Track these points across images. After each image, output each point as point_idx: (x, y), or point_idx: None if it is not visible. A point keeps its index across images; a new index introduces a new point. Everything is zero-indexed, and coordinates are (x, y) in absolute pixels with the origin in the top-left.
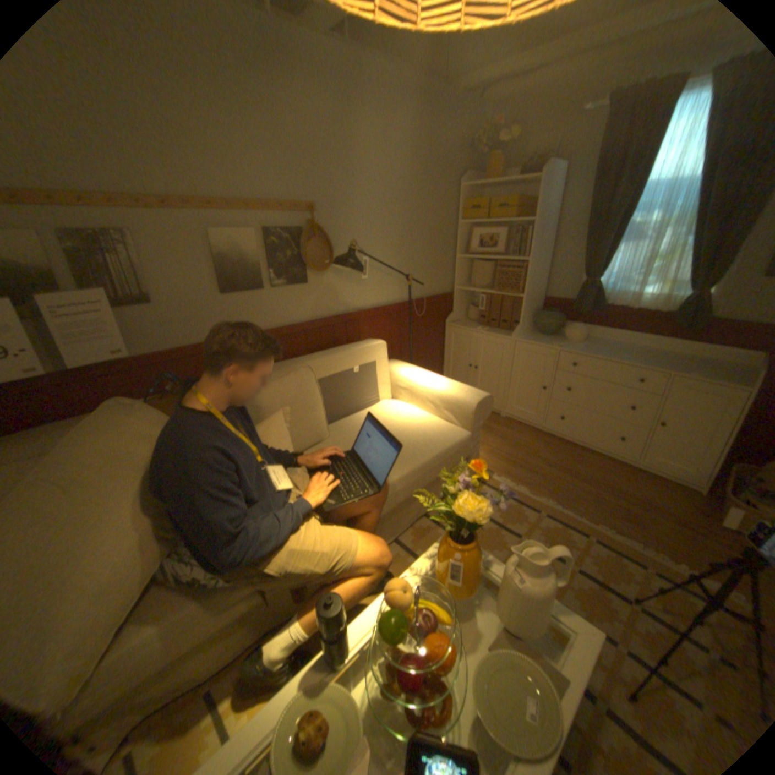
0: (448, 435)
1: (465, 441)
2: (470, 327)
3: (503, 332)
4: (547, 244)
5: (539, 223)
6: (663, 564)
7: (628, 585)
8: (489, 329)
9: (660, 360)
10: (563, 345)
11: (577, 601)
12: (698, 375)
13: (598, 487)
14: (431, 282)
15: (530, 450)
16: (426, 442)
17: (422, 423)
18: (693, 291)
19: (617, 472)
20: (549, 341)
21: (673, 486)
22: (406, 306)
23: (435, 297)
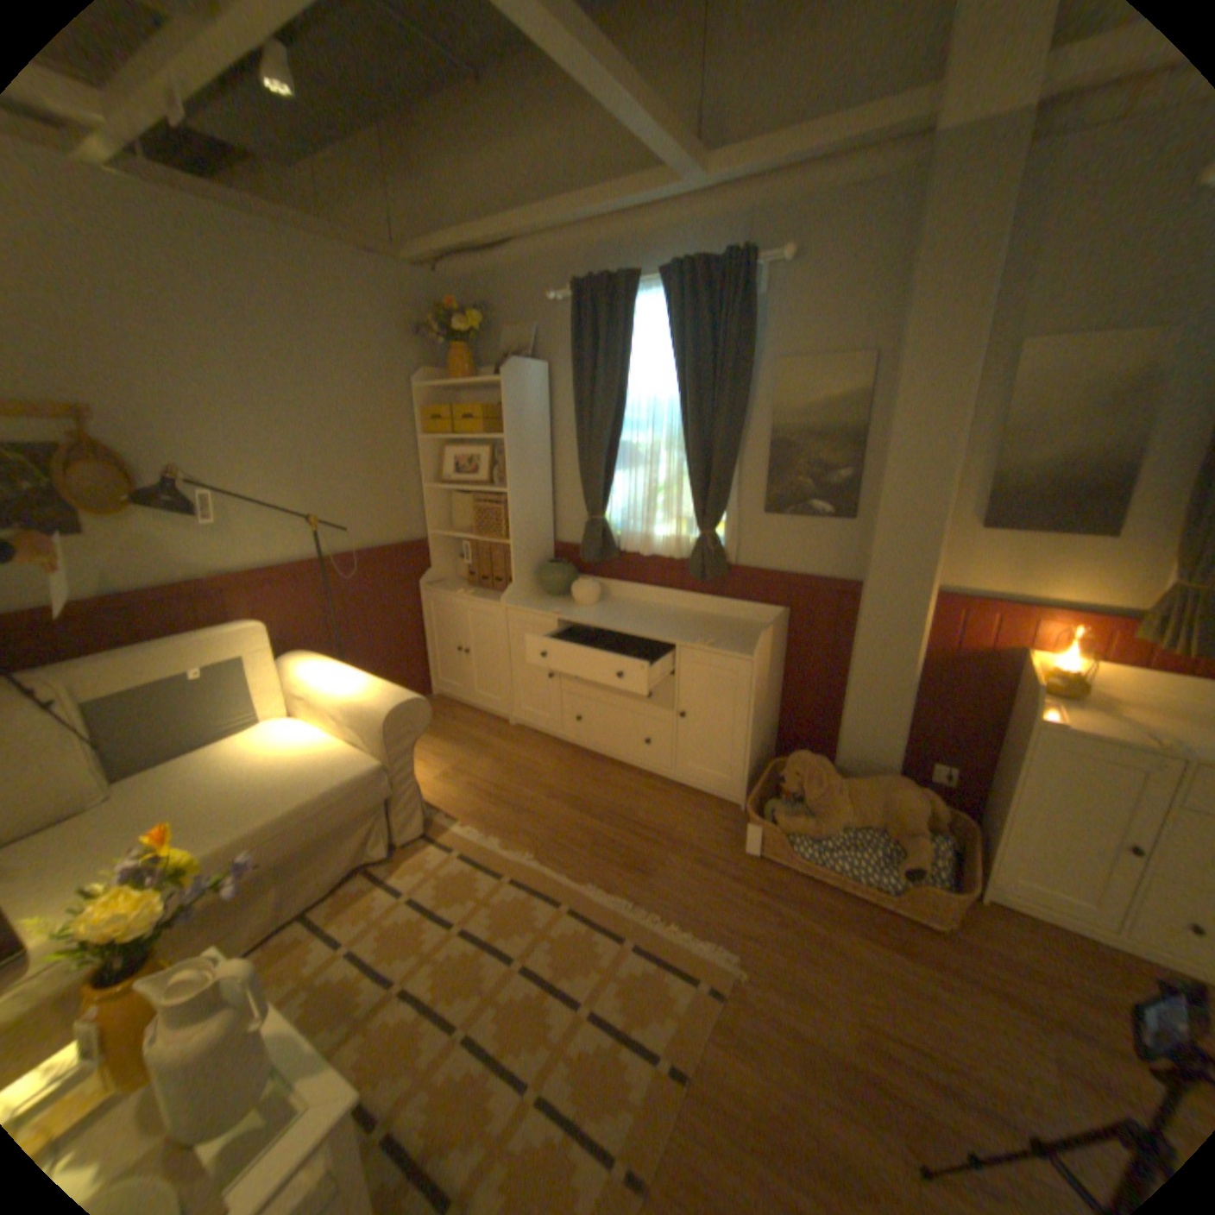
0: (336, 770)
1: (364, 776)
2: (454, 589)
3: (499, 594)
4: (539, 470)
5: (513, 441)
6: (649, 929)
7: (585, 977)
8: (481, 590)
9: (675, 625)
10: (561, 610)
11: (493, 1024)
12: (702, 643)
13: (607, 820)
14: (380, 524)
15: (532, 774)
16: (286, 787)
17: (303, 755)
18: (700, 531)
19: (643, 792)
20: (550, 606)
21: (711, 801)
22: (328, 562)
23: (392, 545)
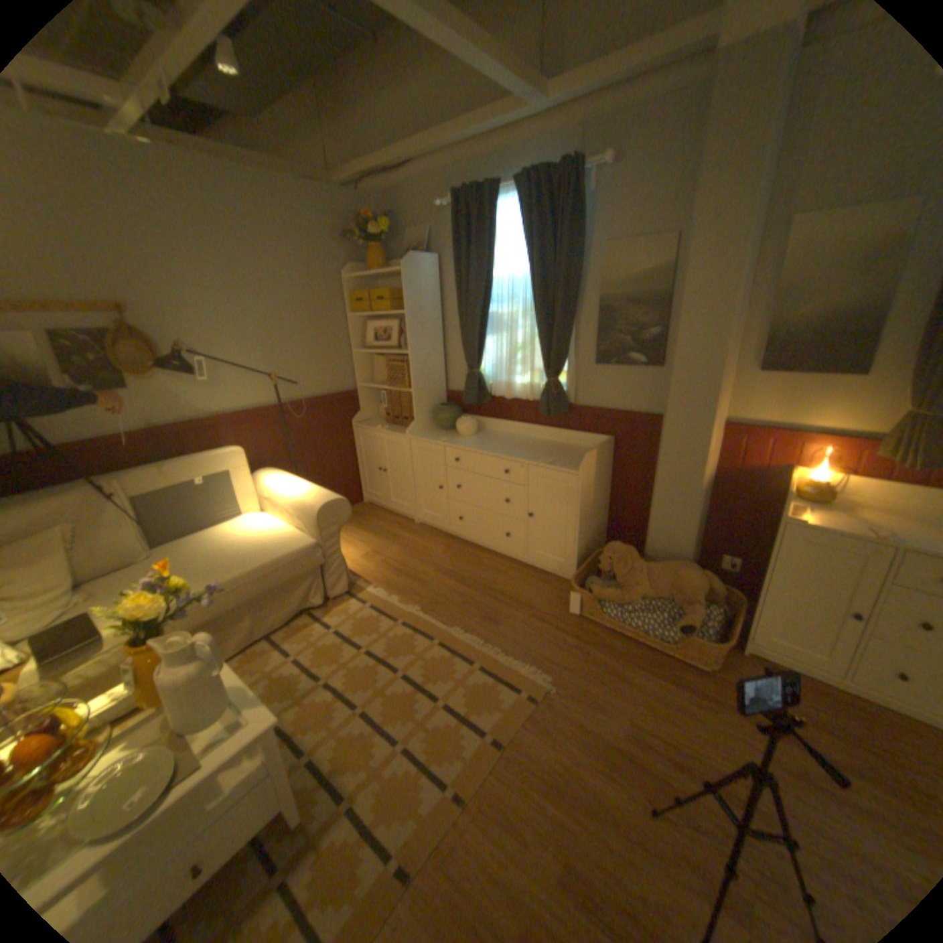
0: (285, 544)
1: (304, 549)
2: (375, 426)
3: (405, 429)
4: (432, 336)
5: (411, 315)
6: (492, 657)
7: (444, 683)
8: (393, 427)
9: (527, 450)
10: (446, 439)
11: (380, 706)
12: (542, 462)
13: (474, 588)
14: (321, 379)
15: (426, 556)
16: (253, 554)
17: (266, 534)
18: (547, 379)
19: (503, 570)
20: (440, 437)
21: (551, 578)
22: (285, 406)
23: (330, 394)
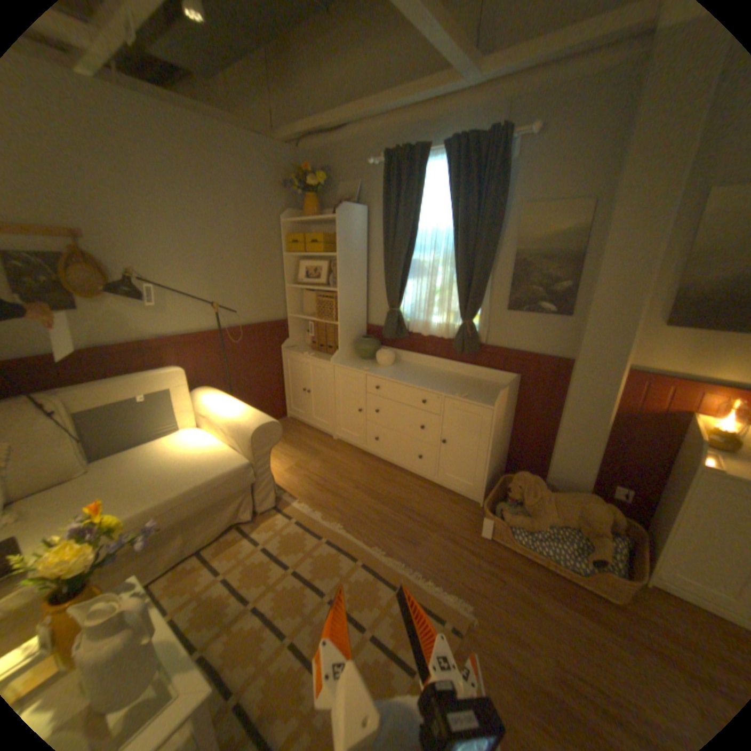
0: (220, 464)
1: (237, 469)
2: (302, 351)
3: (330, 356)
4: (359, 277)
5: (342, 258)
6: (414, 583)
7: (370, 611)
8: (319, 353)
9: (442, 382)
10: (368, 369)
11: (309, 637)
12: (459, 395)
13: (391, 506)
14: (257, 309)
15: (345, 472)
16: (189, 473)
17: (202, 453)
18: (462, 321)
19: (415, 489)
20: (362, 365)
21: (460, 499)
22: (224, 331)
23: (265, 322)
